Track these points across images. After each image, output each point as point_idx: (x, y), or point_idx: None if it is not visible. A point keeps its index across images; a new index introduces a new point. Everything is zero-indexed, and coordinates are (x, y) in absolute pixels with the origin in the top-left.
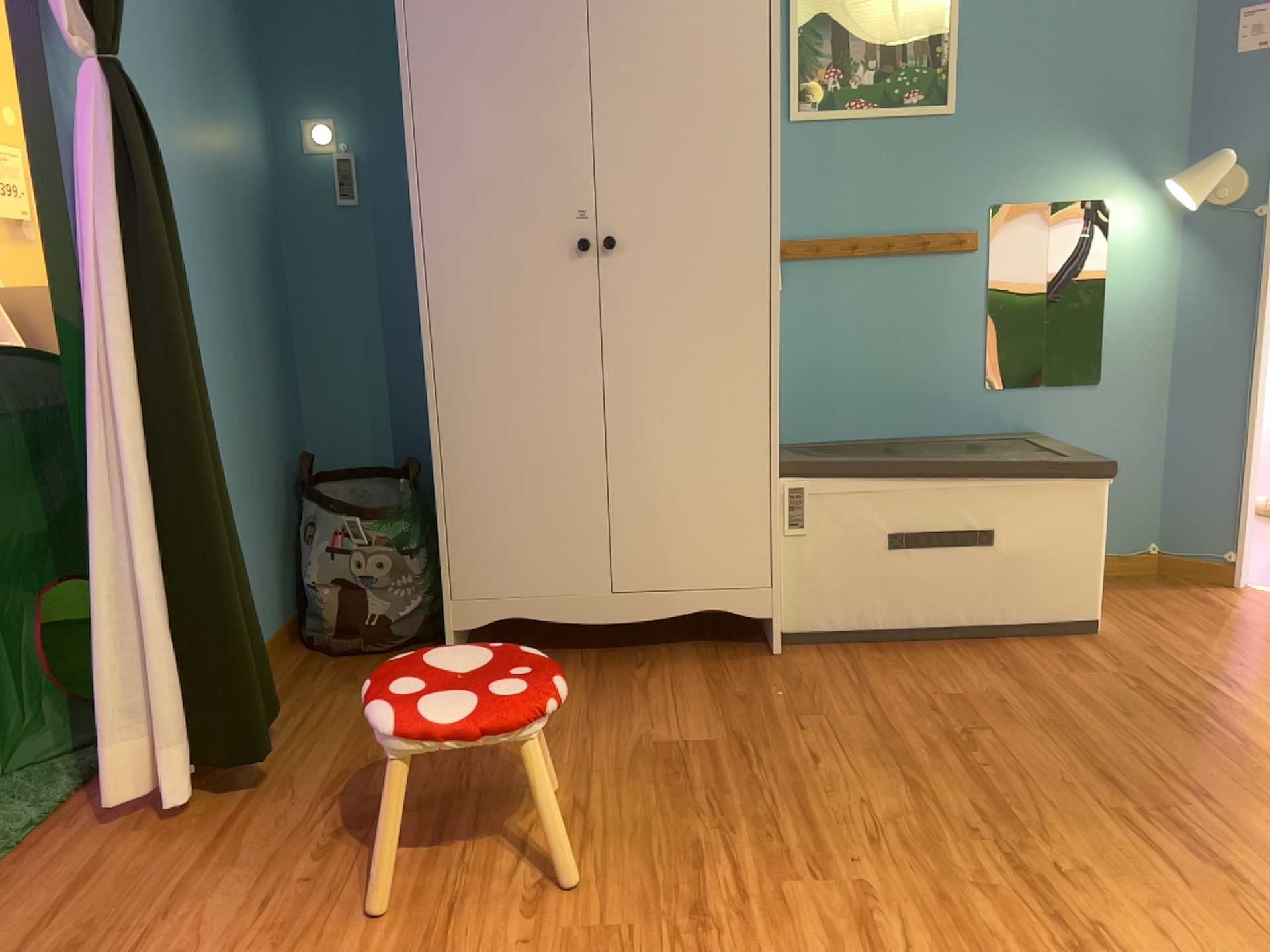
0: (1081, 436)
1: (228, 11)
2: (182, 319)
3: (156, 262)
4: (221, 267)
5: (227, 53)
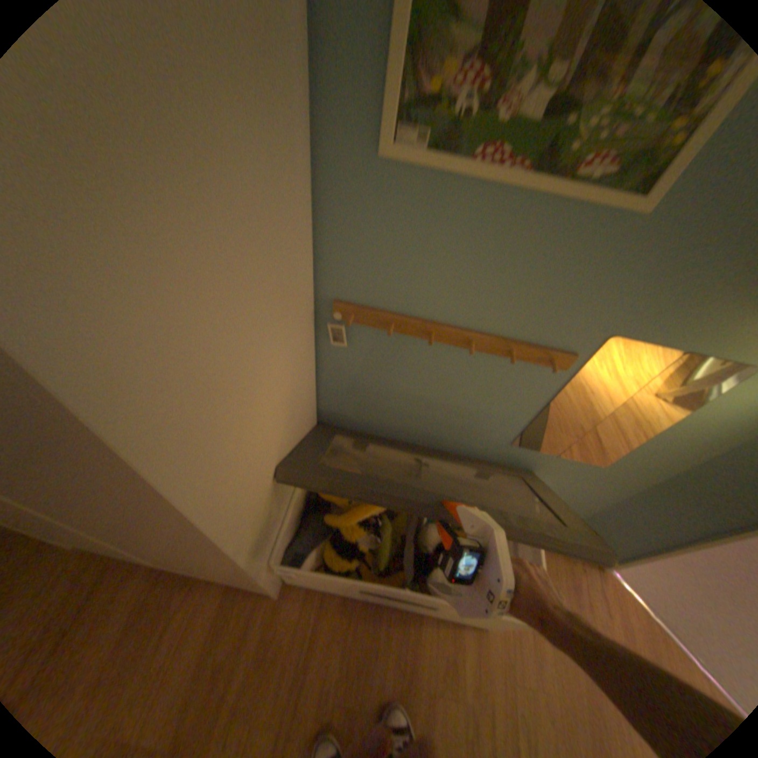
0: (570, 481)
1: None
2: None
3: None
4: None
5: None
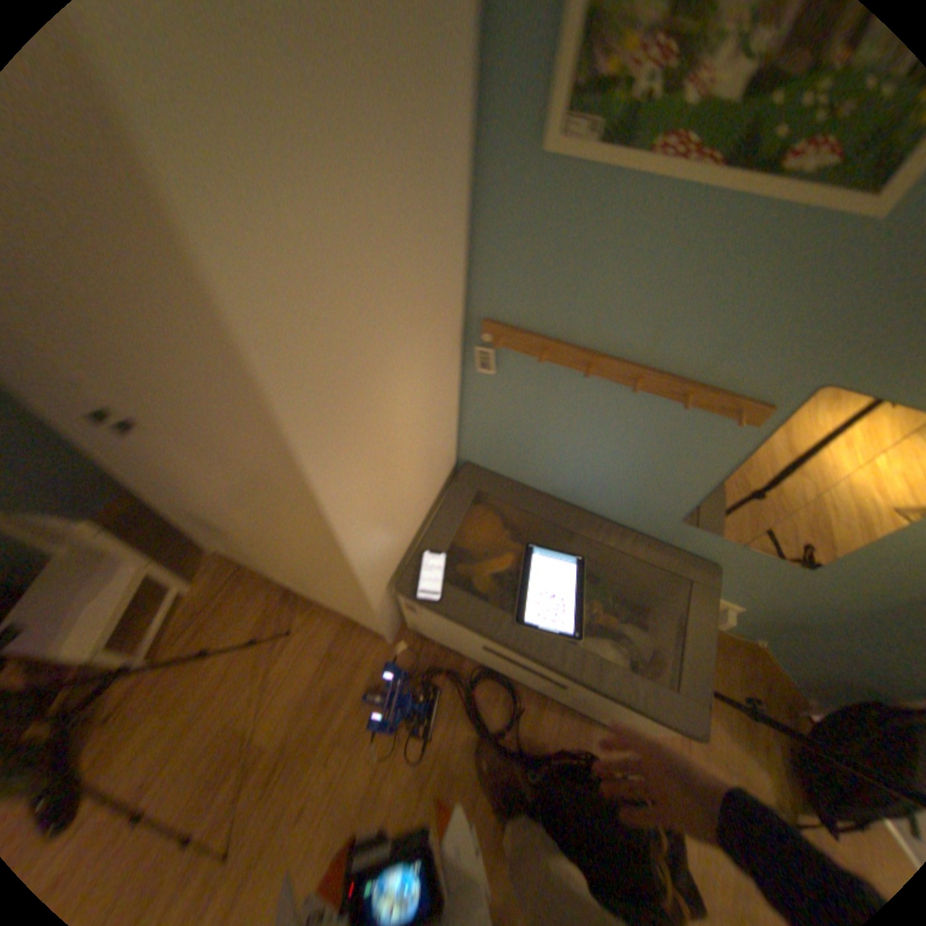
0: (759, 584)
1: None
2: None
3: None
4: None
5: None
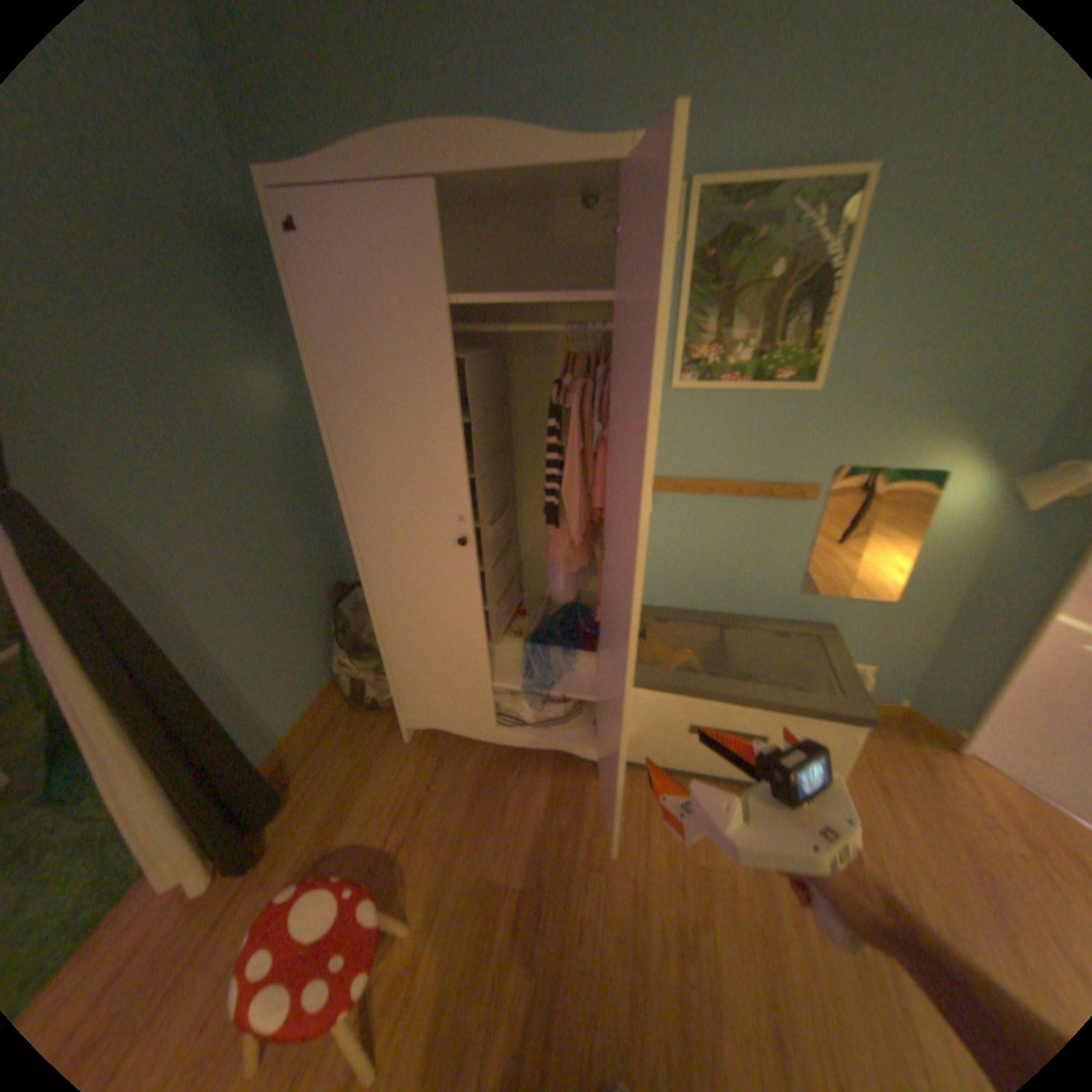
0: (872, 631)
1: (218, 304)
2: (136, 653)
3: (99, 626)
4: (236, 512)
5: (222, 341)
